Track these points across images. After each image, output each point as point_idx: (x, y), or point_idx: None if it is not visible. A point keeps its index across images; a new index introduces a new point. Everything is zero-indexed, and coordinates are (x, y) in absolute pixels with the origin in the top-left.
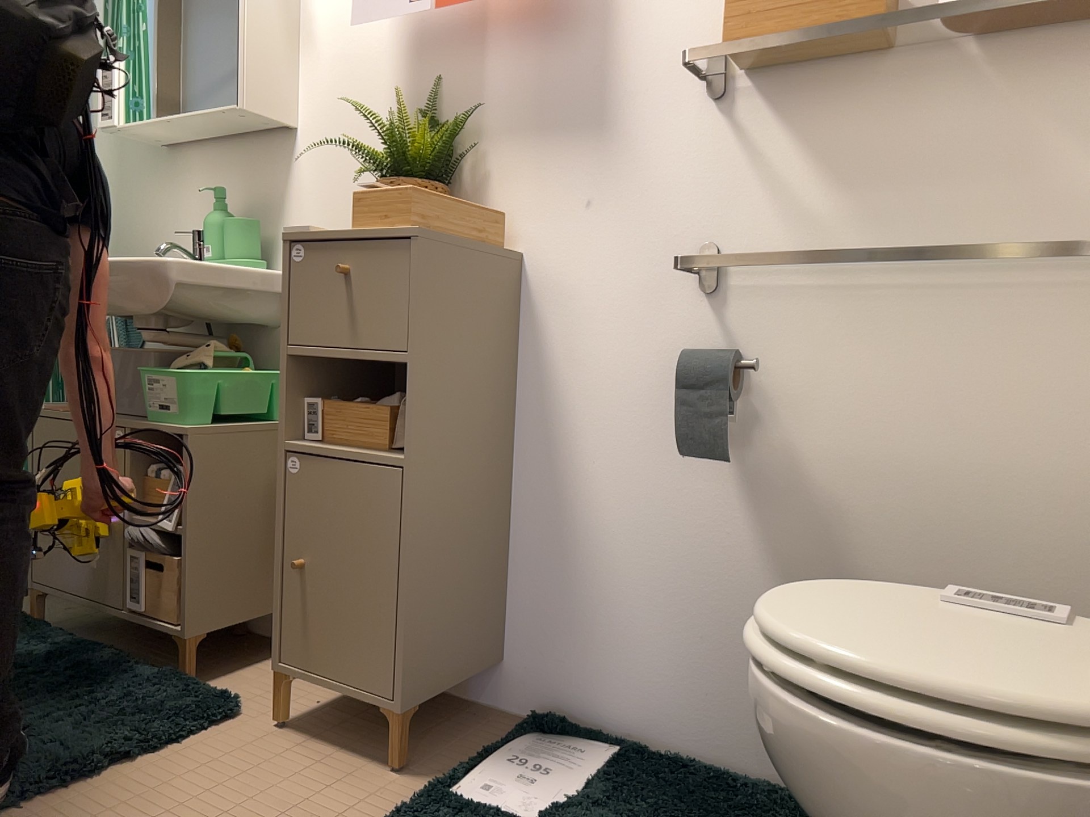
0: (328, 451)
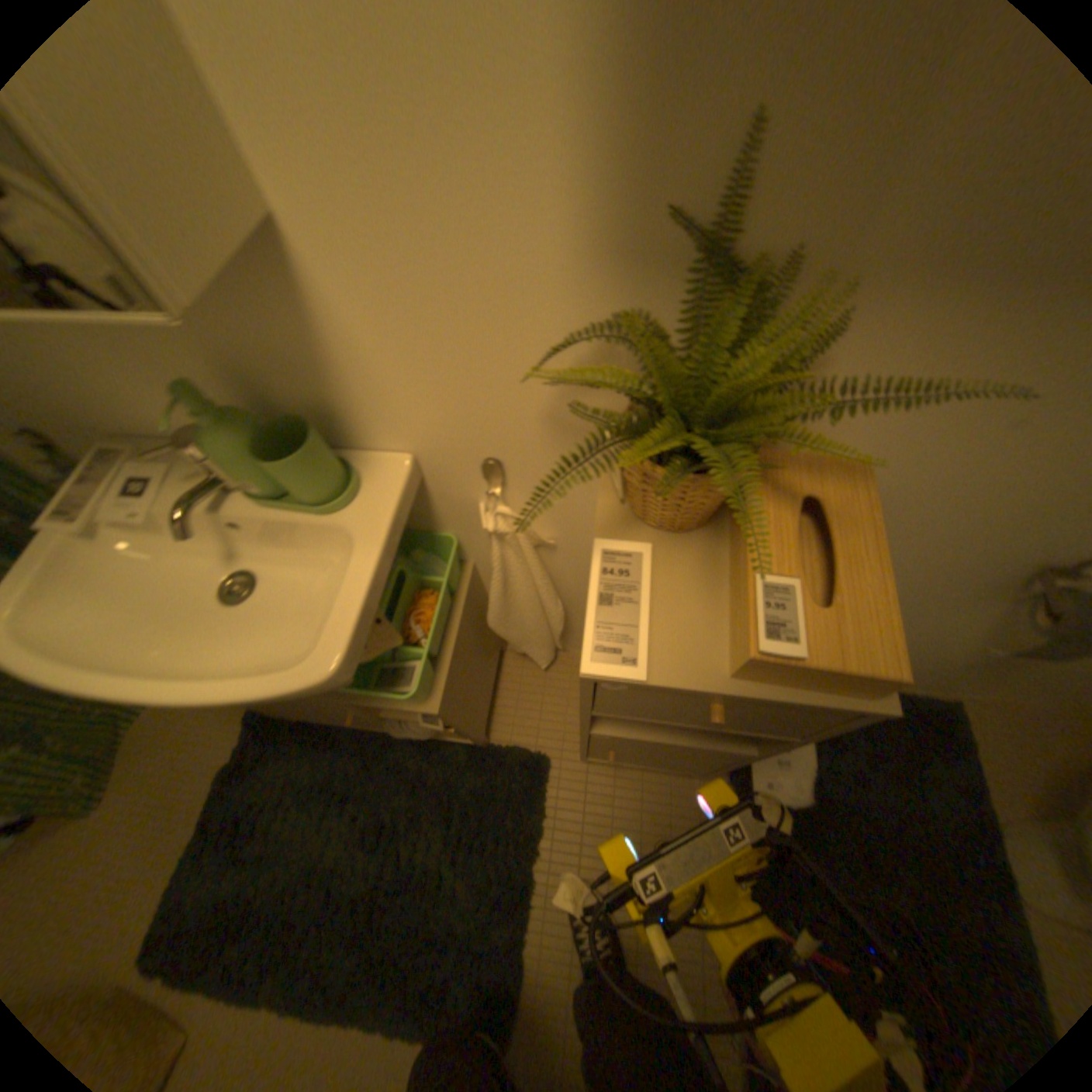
0: (646, 743)
